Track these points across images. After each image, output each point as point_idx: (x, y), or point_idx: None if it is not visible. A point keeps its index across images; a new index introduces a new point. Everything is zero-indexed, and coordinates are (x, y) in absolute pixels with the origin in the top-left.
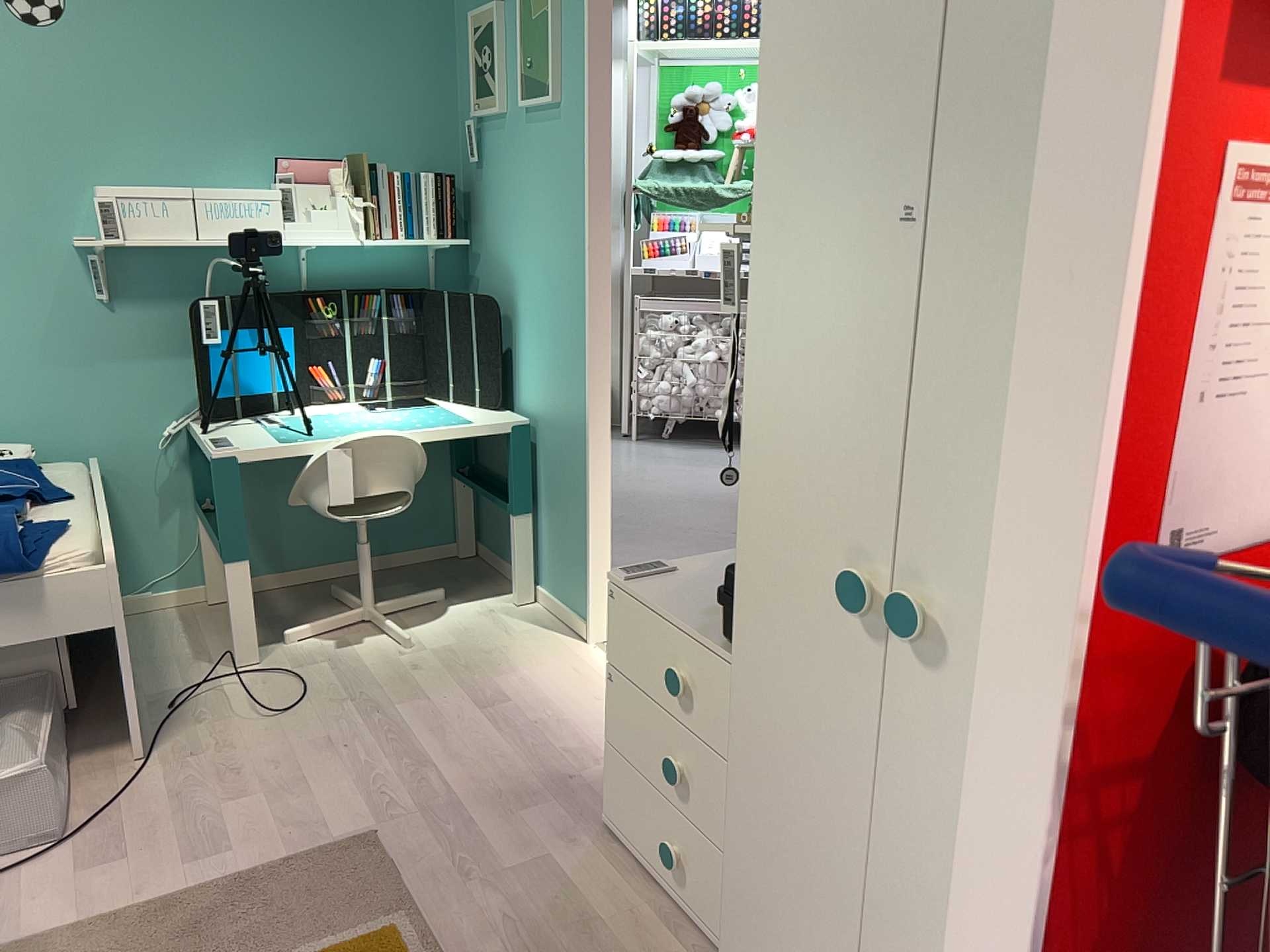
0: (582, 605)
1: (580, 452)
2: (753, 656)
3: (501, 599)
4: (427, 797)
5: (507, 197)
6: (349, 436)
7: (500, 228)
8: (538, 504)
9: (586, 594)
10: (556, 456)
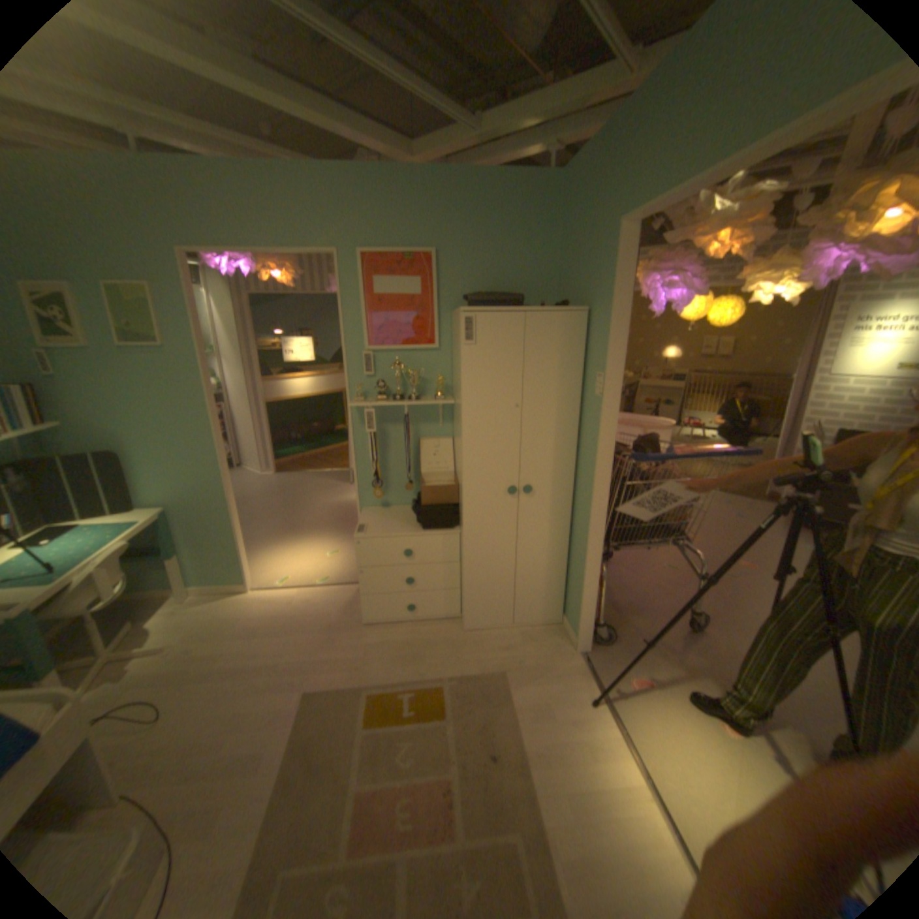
0: (235, 578)
1: (220, 511)
2: (471, 522)
3: (165, 606)
4: (298, 671)
5: (99, 393)
6: (82, 560)
7: (91, 411)
8: (177, 548)
9: (239, 572)
10: (194, 519)
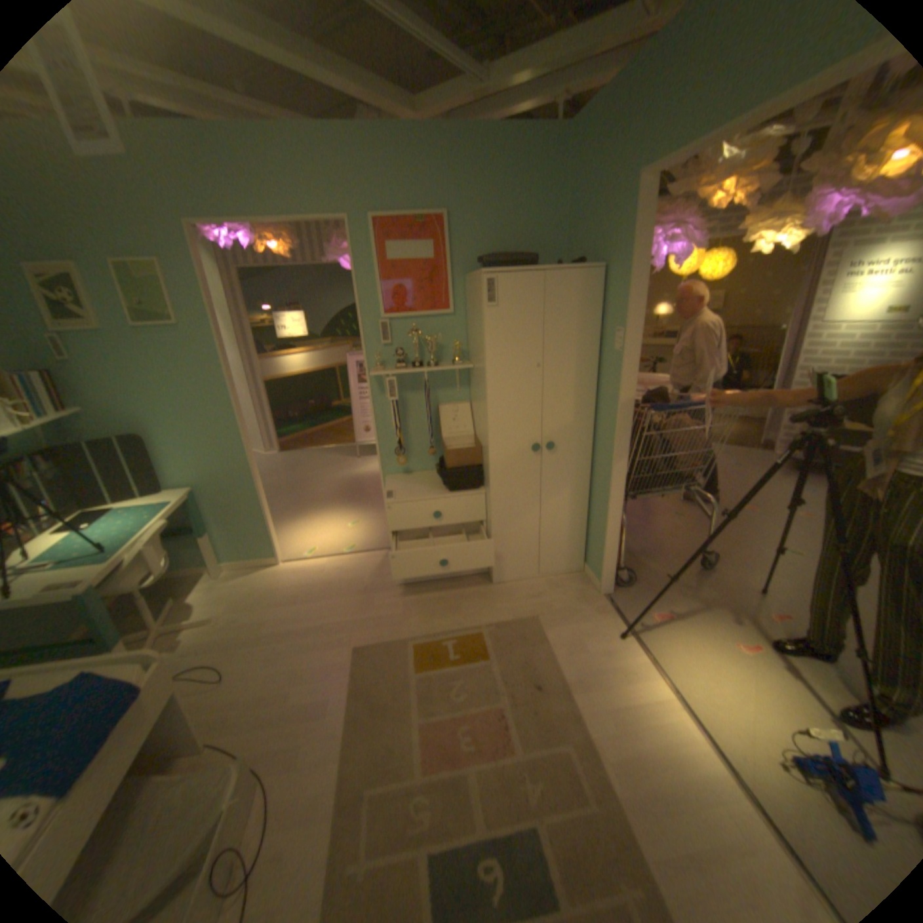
0: (266, 553)
1: (246, 488)
2: (497, 481)
3: (201, 583)
4: (344, 630)
5: (116, 377)
6: (128, 540)
7: (110, 396)
8: (207, 527)
9: (269, 546)
10: (221, 498)
